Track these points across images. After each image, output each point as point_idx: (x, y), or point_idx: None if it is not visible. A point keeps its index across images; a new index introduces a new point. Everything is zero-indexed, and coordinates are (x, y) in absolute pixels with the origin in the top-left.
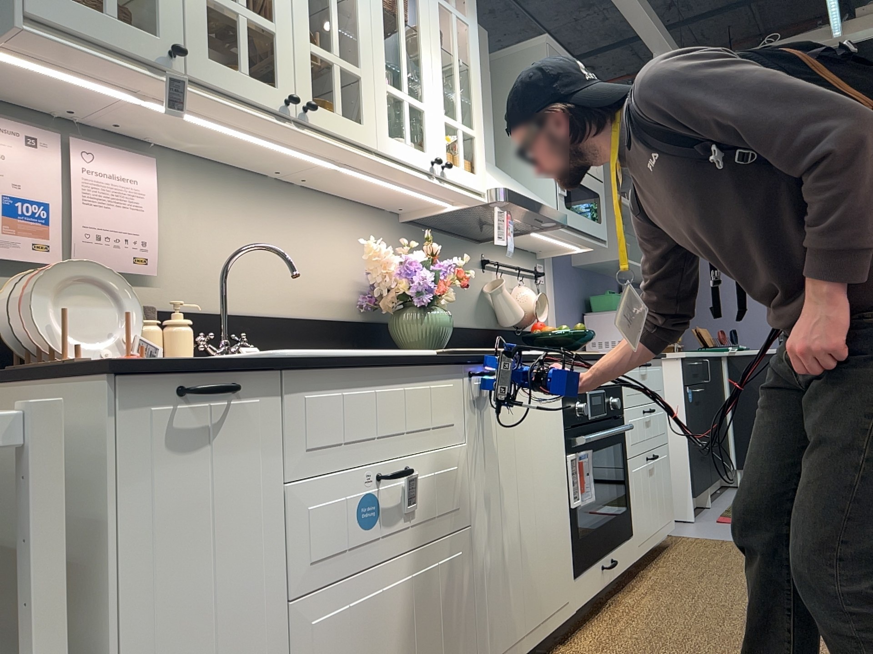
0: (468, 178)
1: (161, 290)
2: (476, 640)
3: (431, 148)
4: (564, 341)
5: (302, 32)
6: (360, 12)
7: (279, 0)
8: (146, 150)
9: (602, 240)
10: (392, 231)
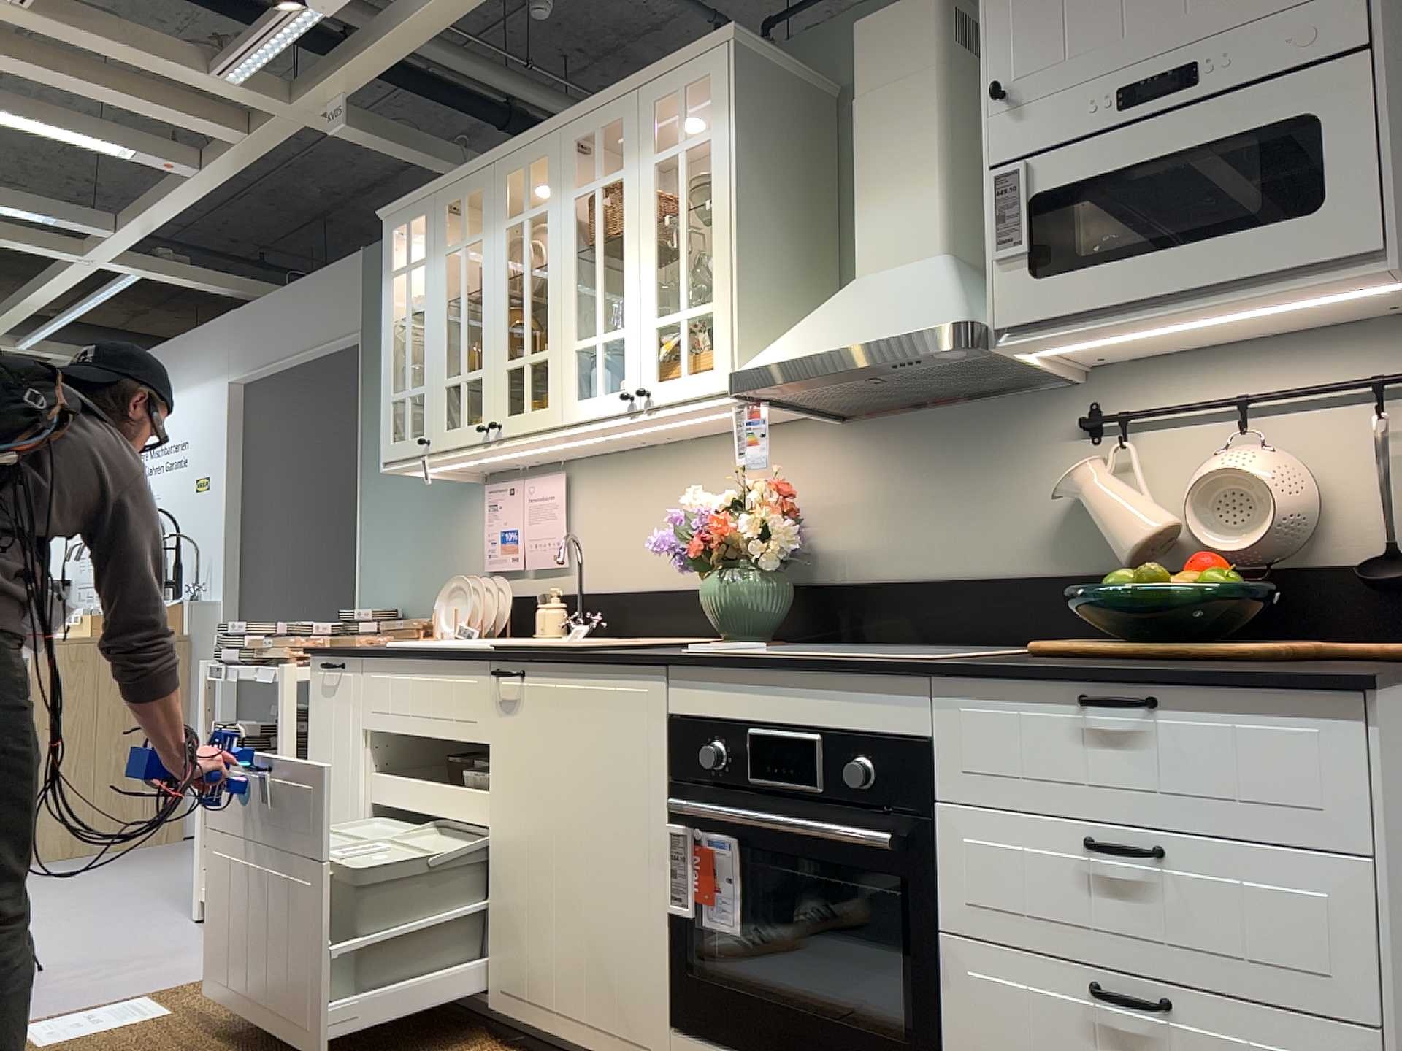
0: (690, 385)
1: (575, 576)
2: (486, 951)
3: (629, 379)
4: (1120, 611)
5: (499, 357)
6: (548, 287)
7: (484, 345)
8: (565, 465)
9: (1347, 260)
10: (819, 444)
